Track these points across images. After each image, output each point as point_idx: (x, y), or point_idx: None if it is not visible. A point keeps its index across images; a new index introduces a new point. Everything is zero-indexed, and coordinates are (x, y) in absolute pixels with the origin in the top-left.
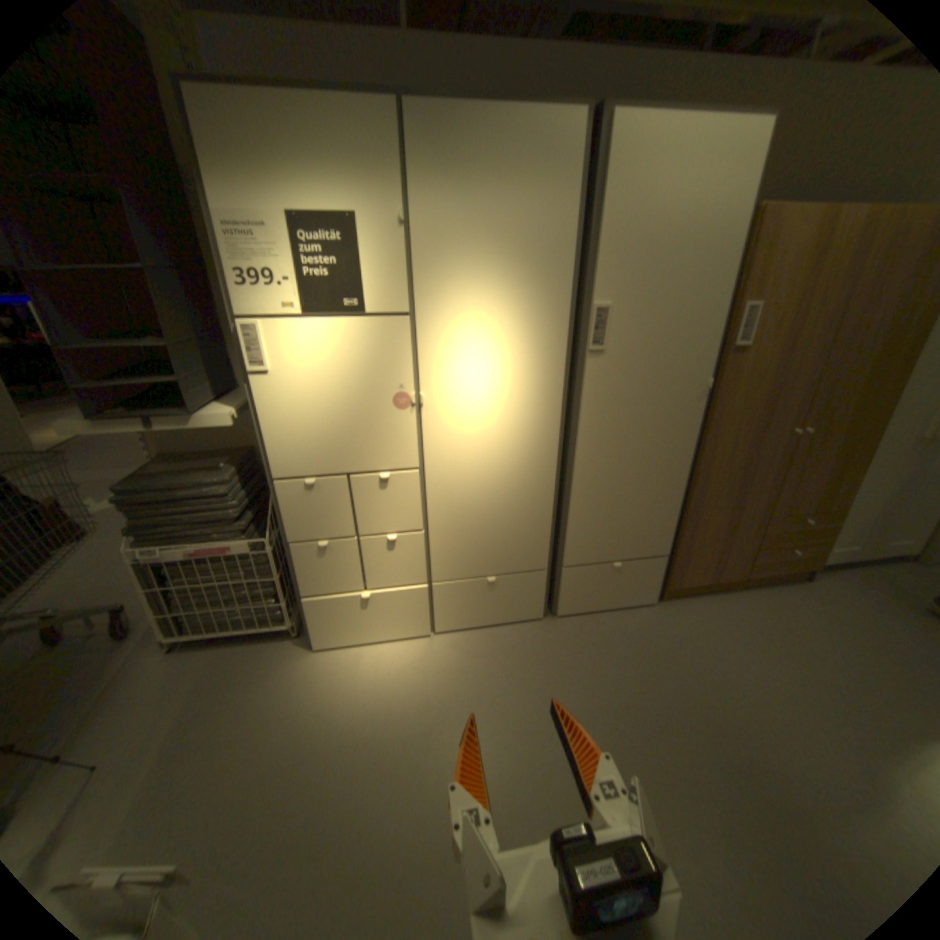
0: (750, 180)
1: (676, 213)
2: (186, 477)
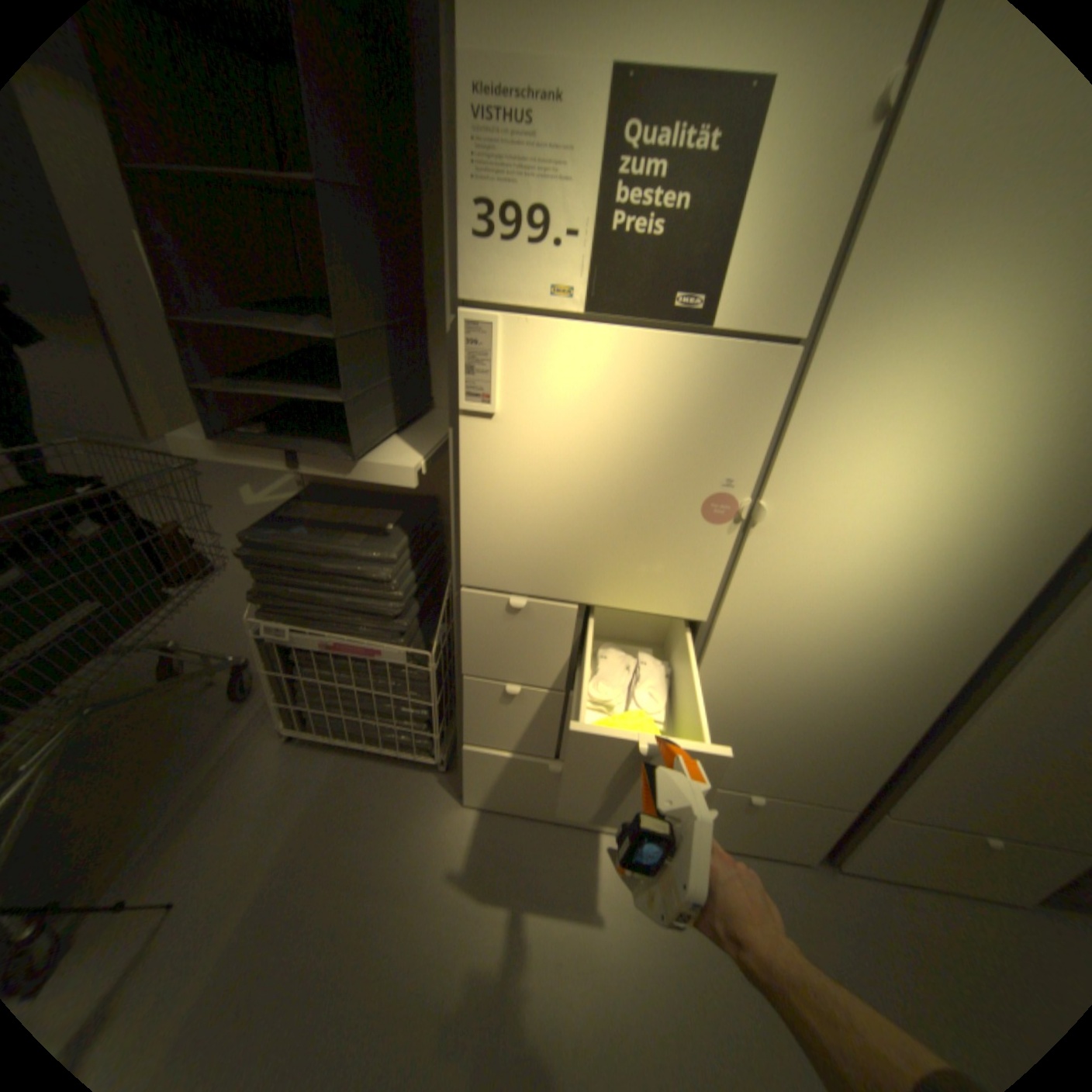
0: None
1: None
2: (338, 539)
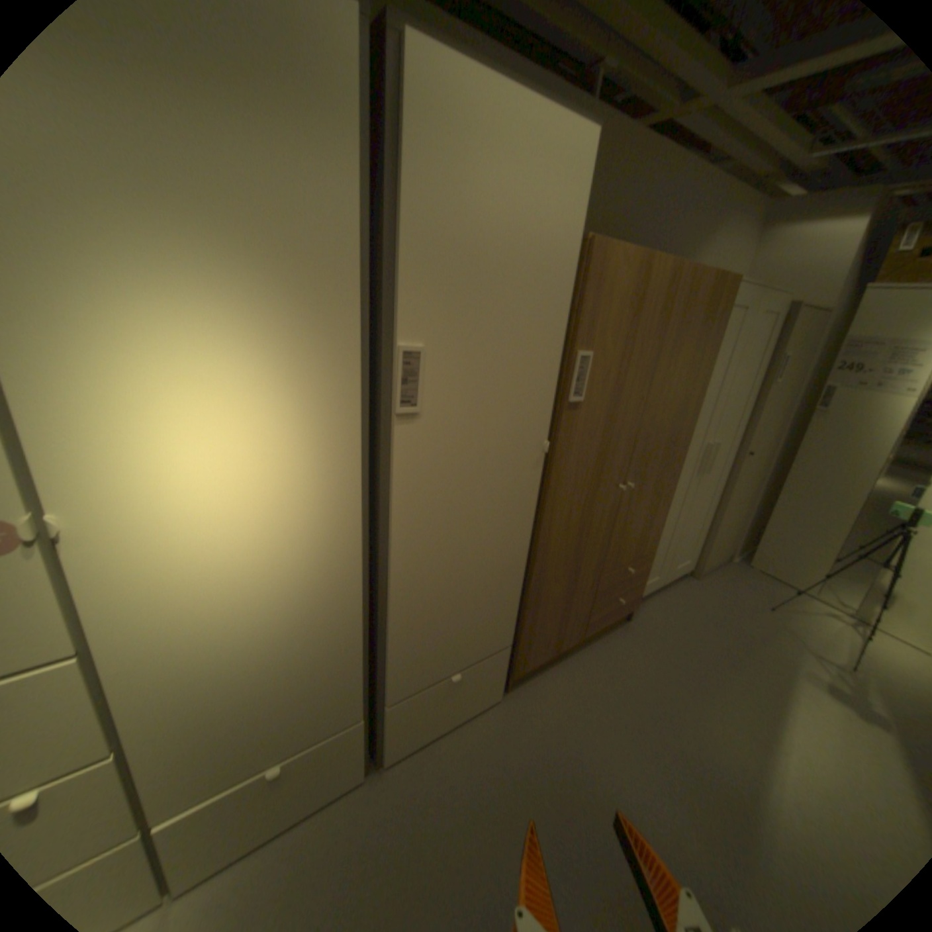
0: (579, 201)
1: (501, 225)
2: None
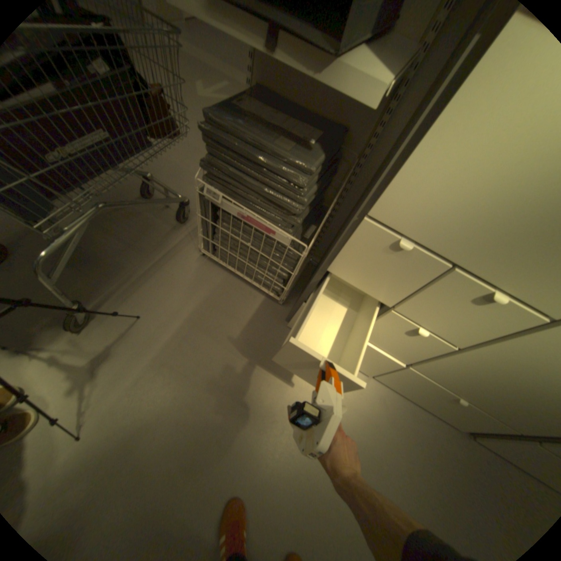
0: None
1: None
2: (274, 139)
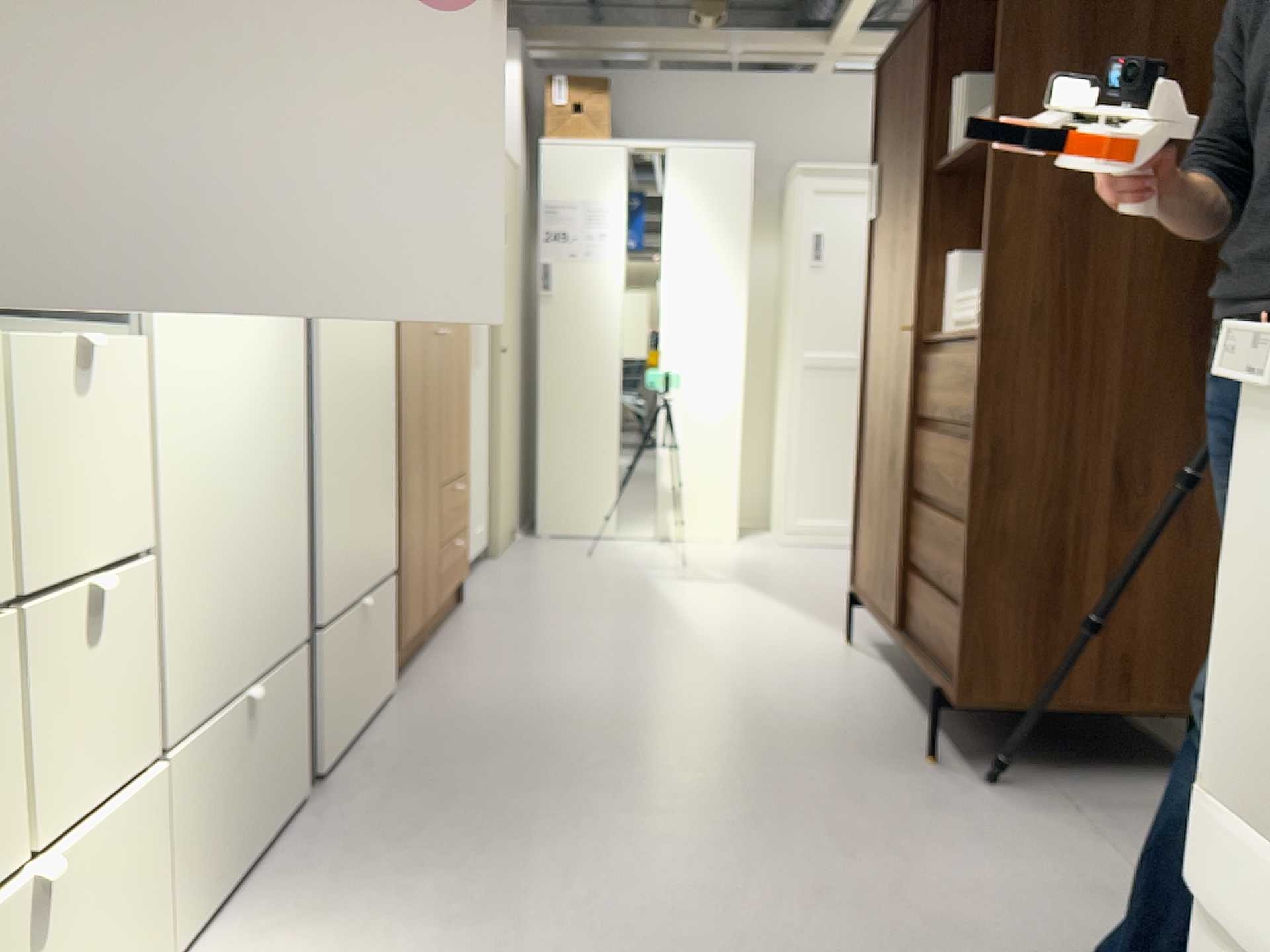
0: None
1: None
2: None
